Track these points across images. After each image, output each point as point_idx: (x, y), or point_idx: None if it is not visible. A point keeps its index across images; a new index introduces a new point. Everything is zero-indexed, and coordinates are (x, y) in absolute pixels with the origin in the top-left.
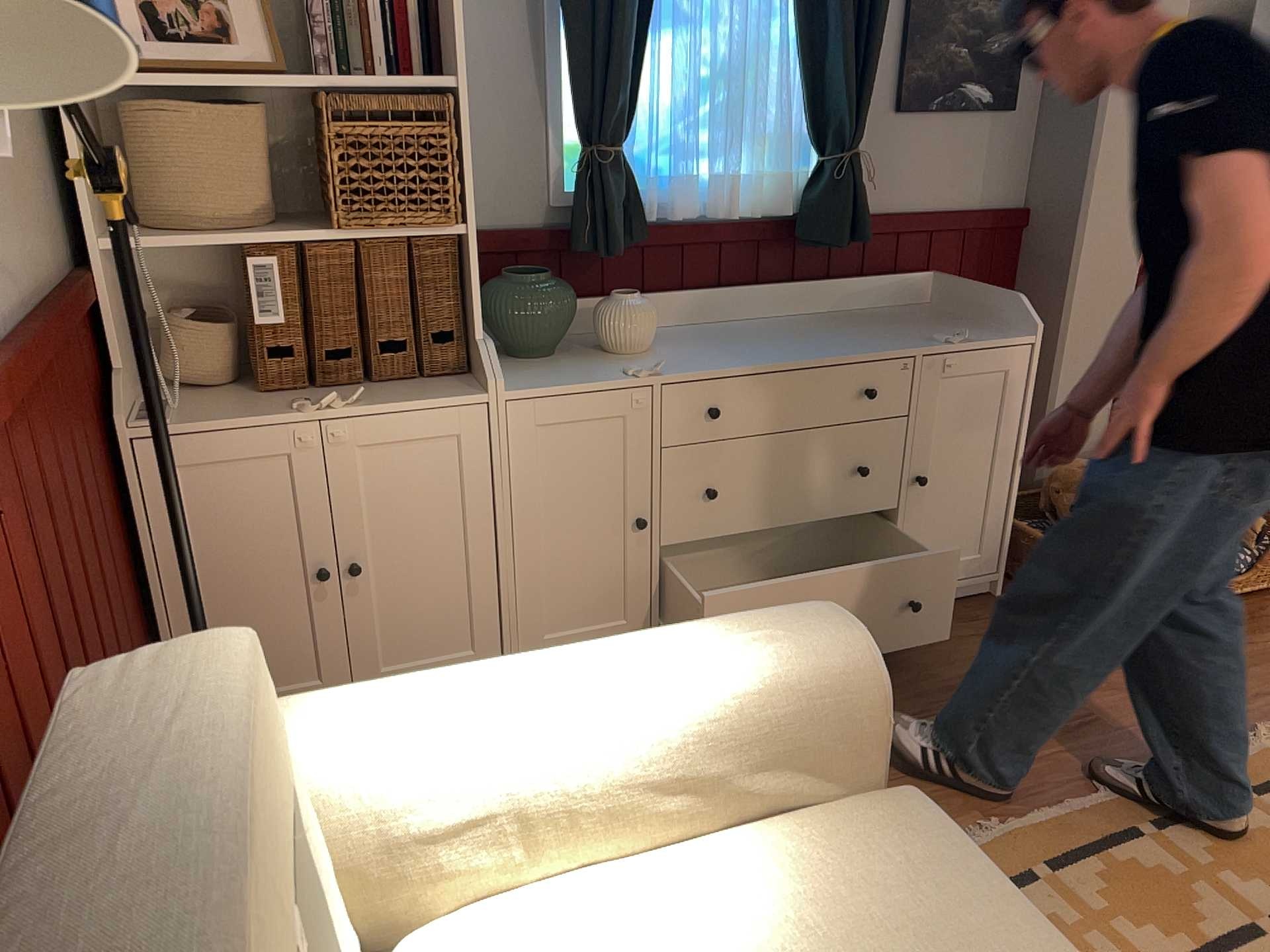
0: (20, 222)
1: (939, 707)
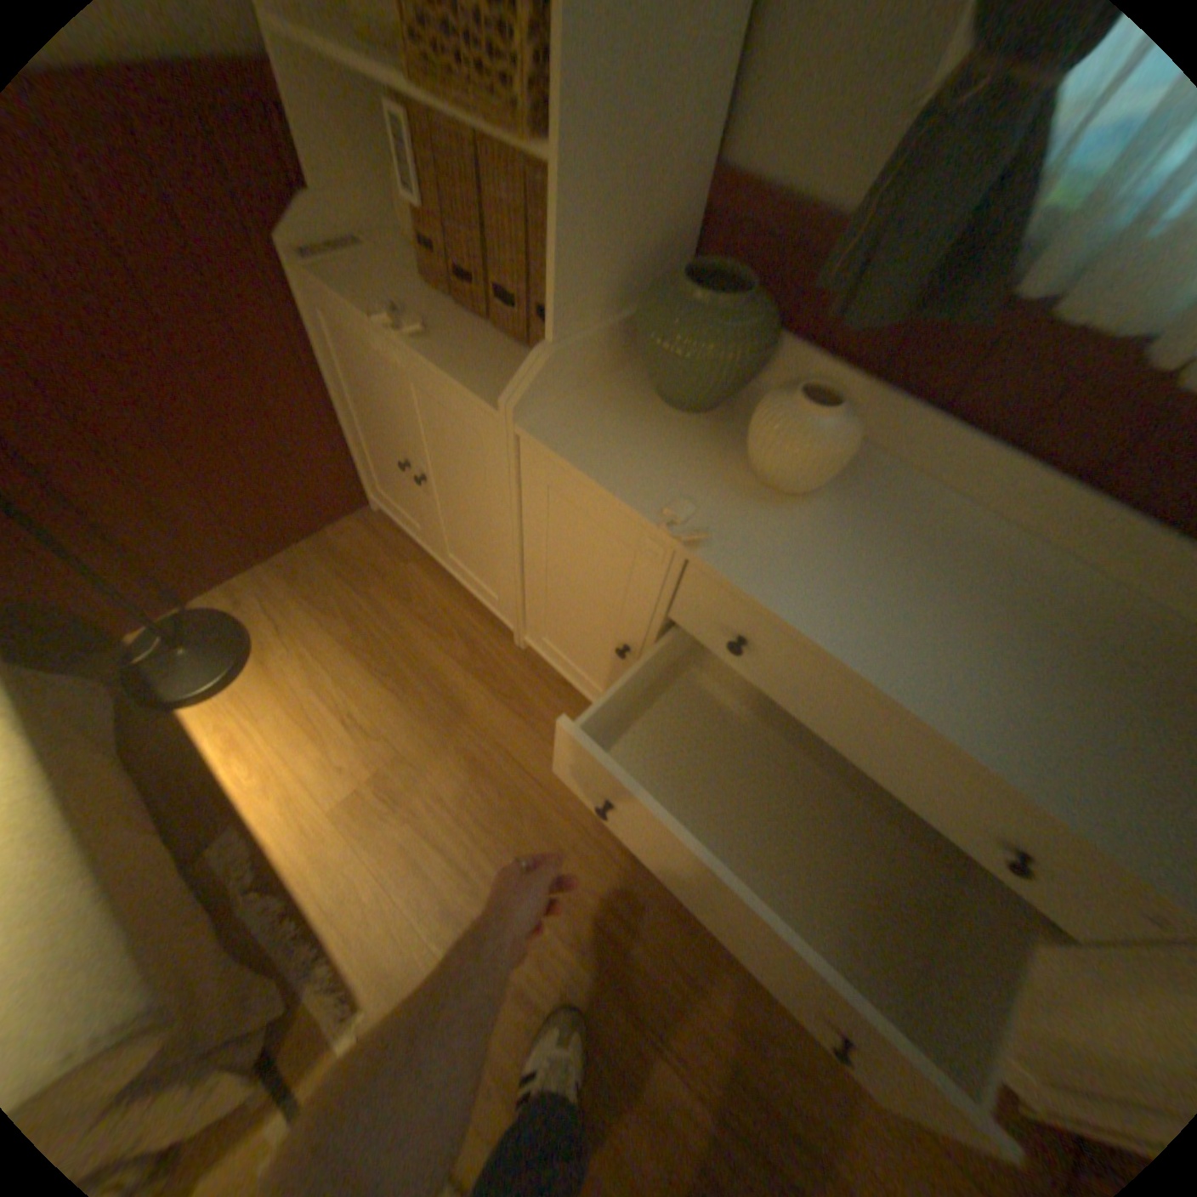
0: None
1: (703, 1082)
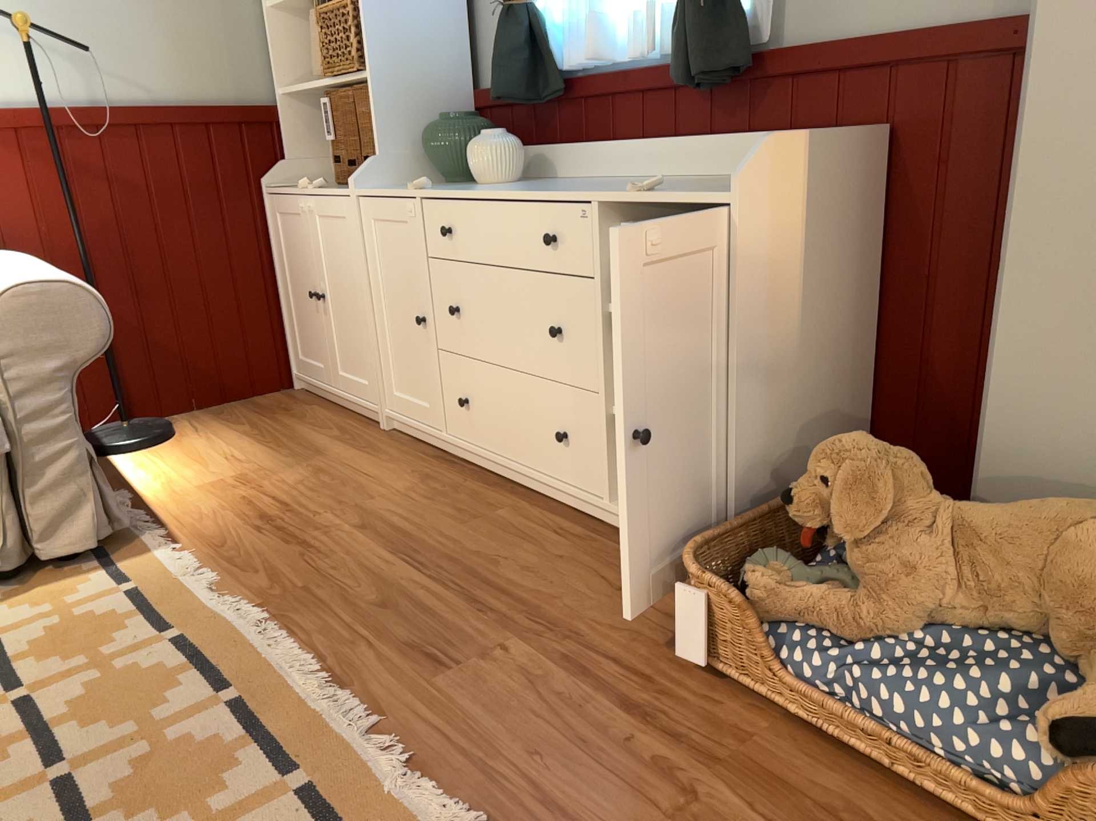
0: (182, 71)
1: (434, 572)
